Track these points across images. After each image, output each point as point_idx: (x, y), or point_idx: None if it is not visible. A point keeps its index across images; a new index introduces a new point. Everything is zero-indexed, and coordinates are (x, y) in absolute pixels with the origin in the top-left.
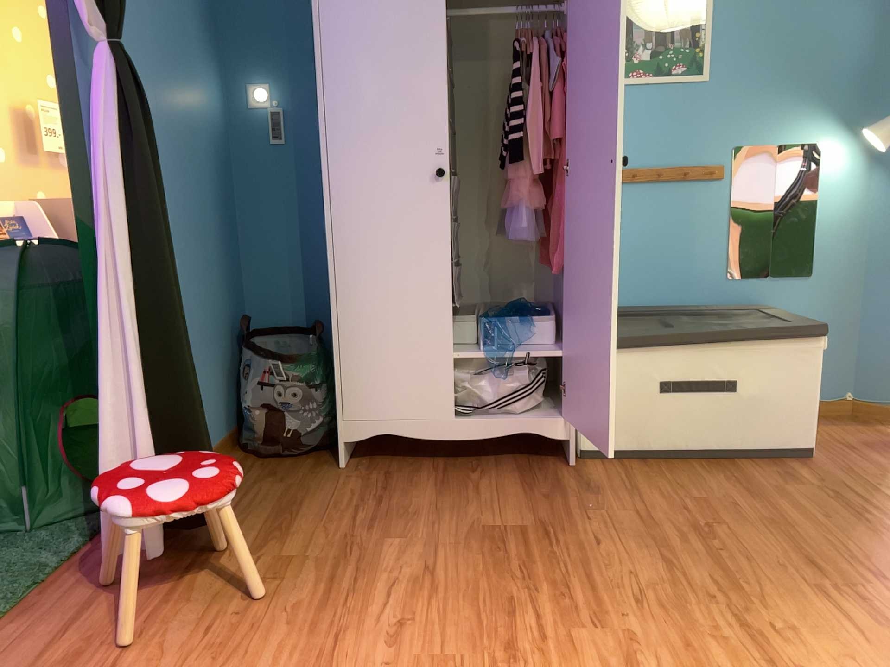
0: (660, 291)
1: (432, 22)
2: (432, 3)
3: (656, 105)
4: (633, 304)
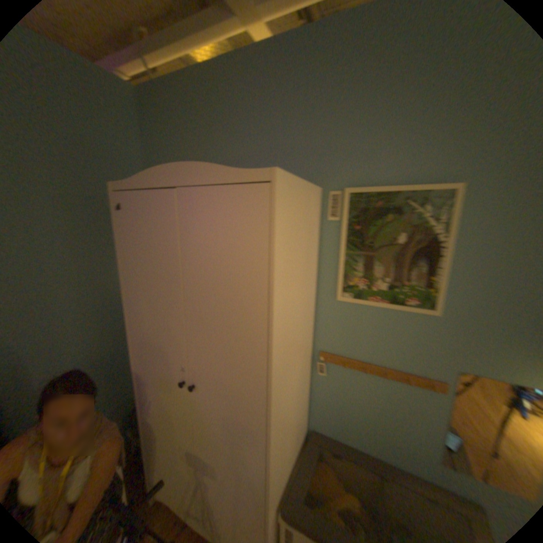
0: (381, 450)
1: (174, 288)
2: (173, 276)
3: (390, 324)
4: (359, 449)
